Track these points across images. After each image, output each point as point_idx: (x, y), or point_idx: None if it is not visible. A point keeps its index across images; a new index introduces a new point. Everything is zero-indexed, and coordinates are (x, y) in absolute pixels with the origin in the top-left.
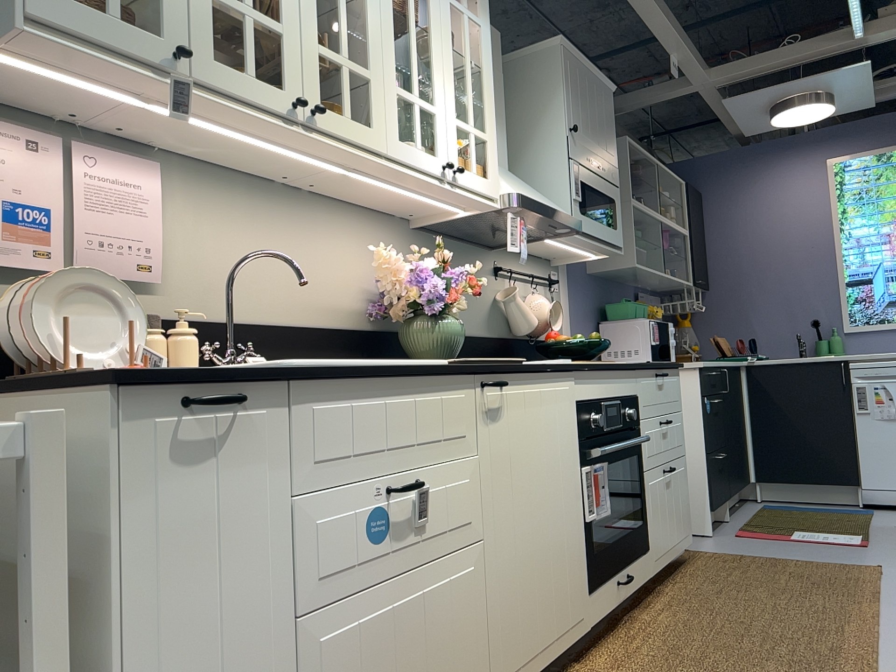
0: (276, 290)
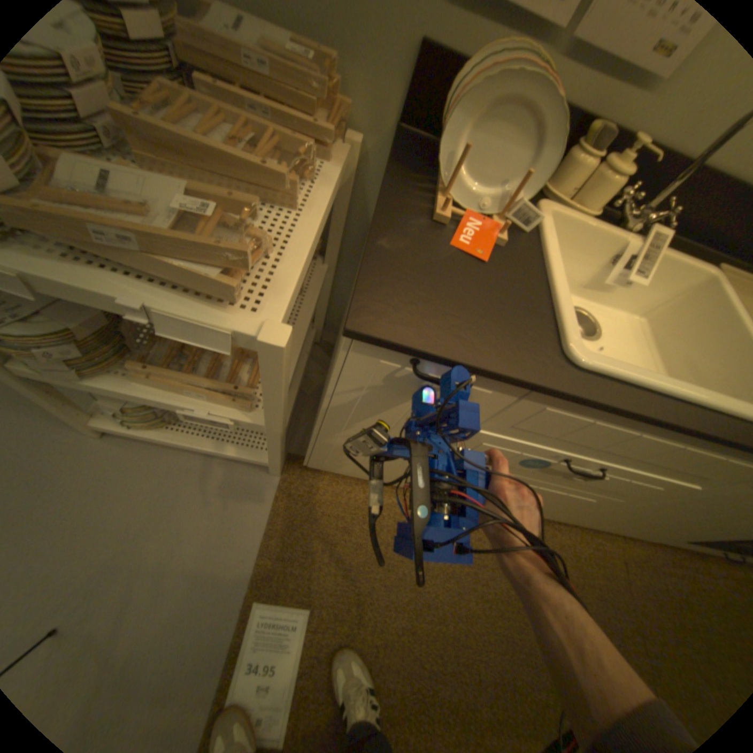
0: None
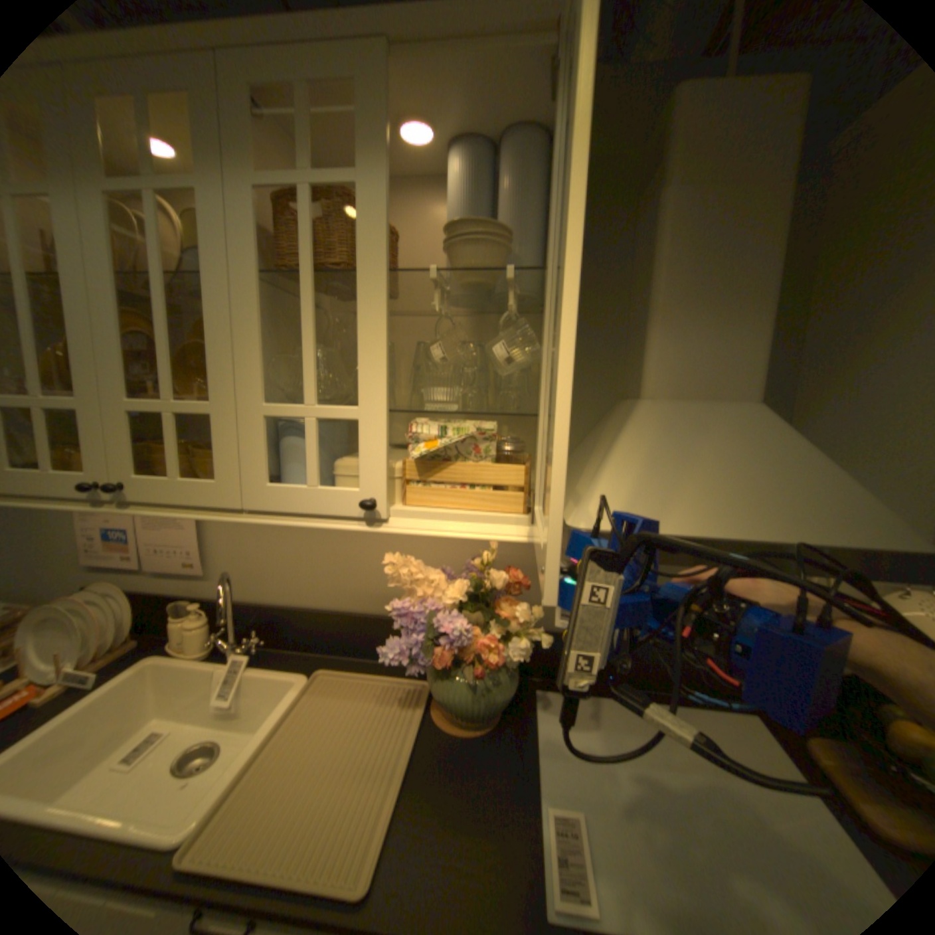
0: (317, 577)
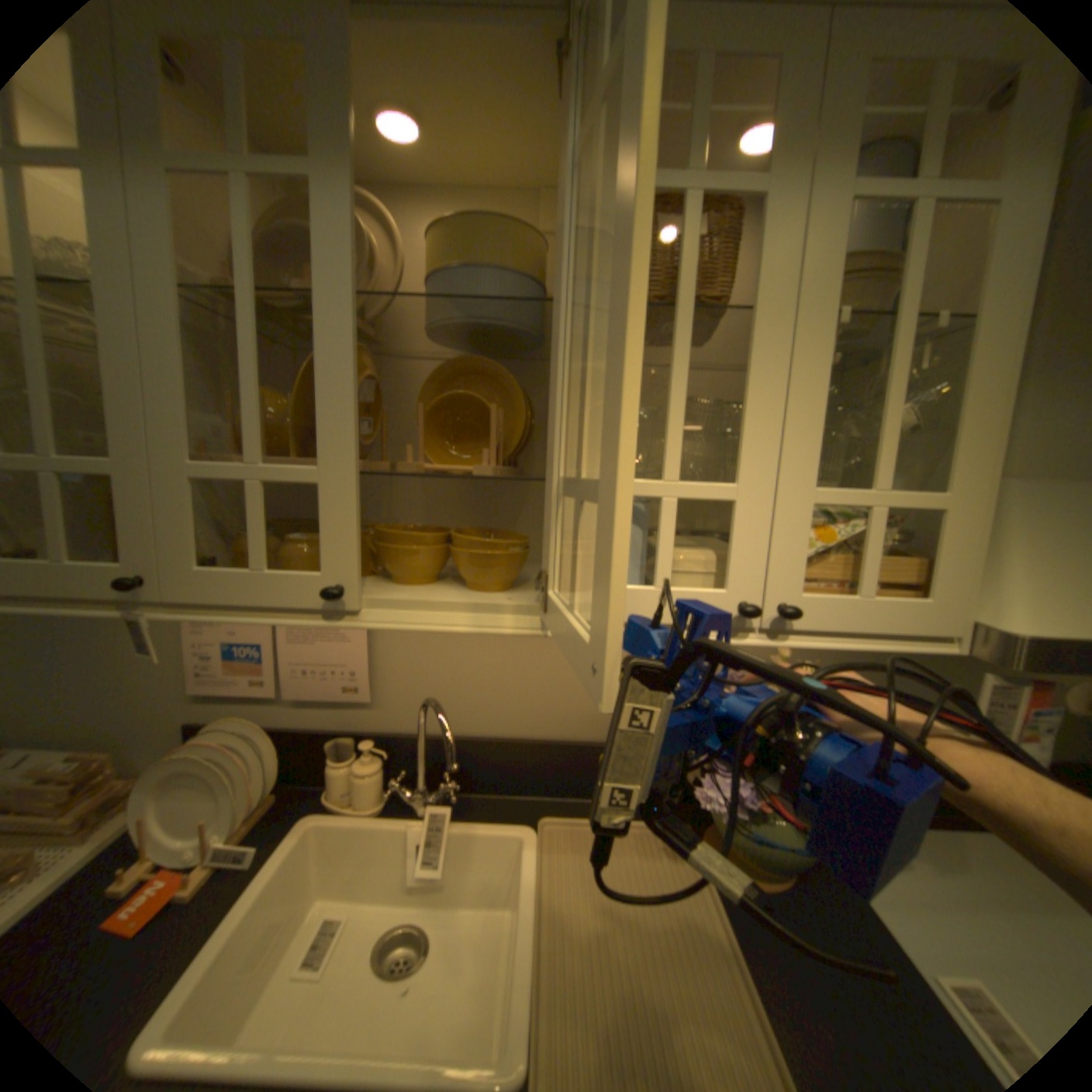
0: (527, 699)
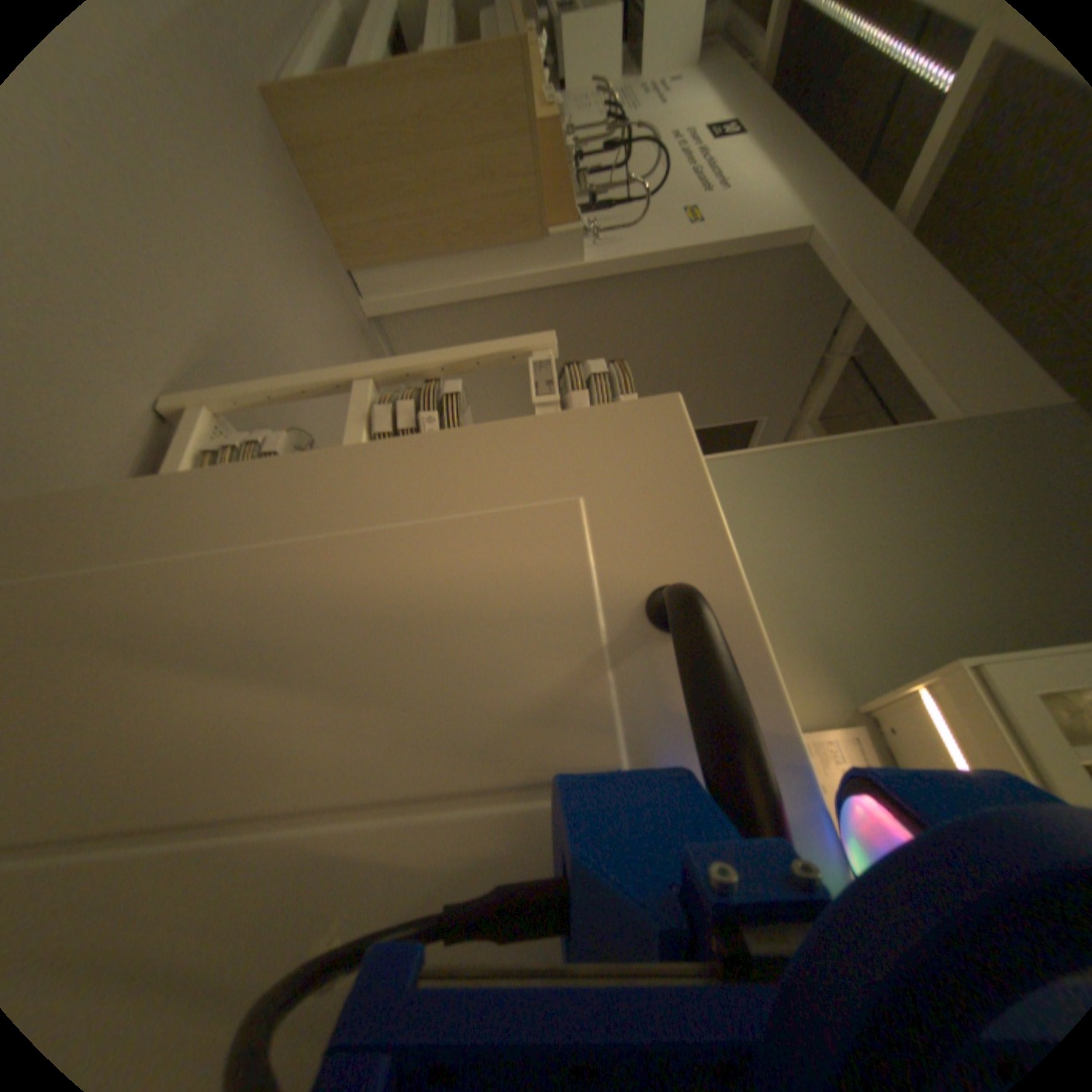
0: None
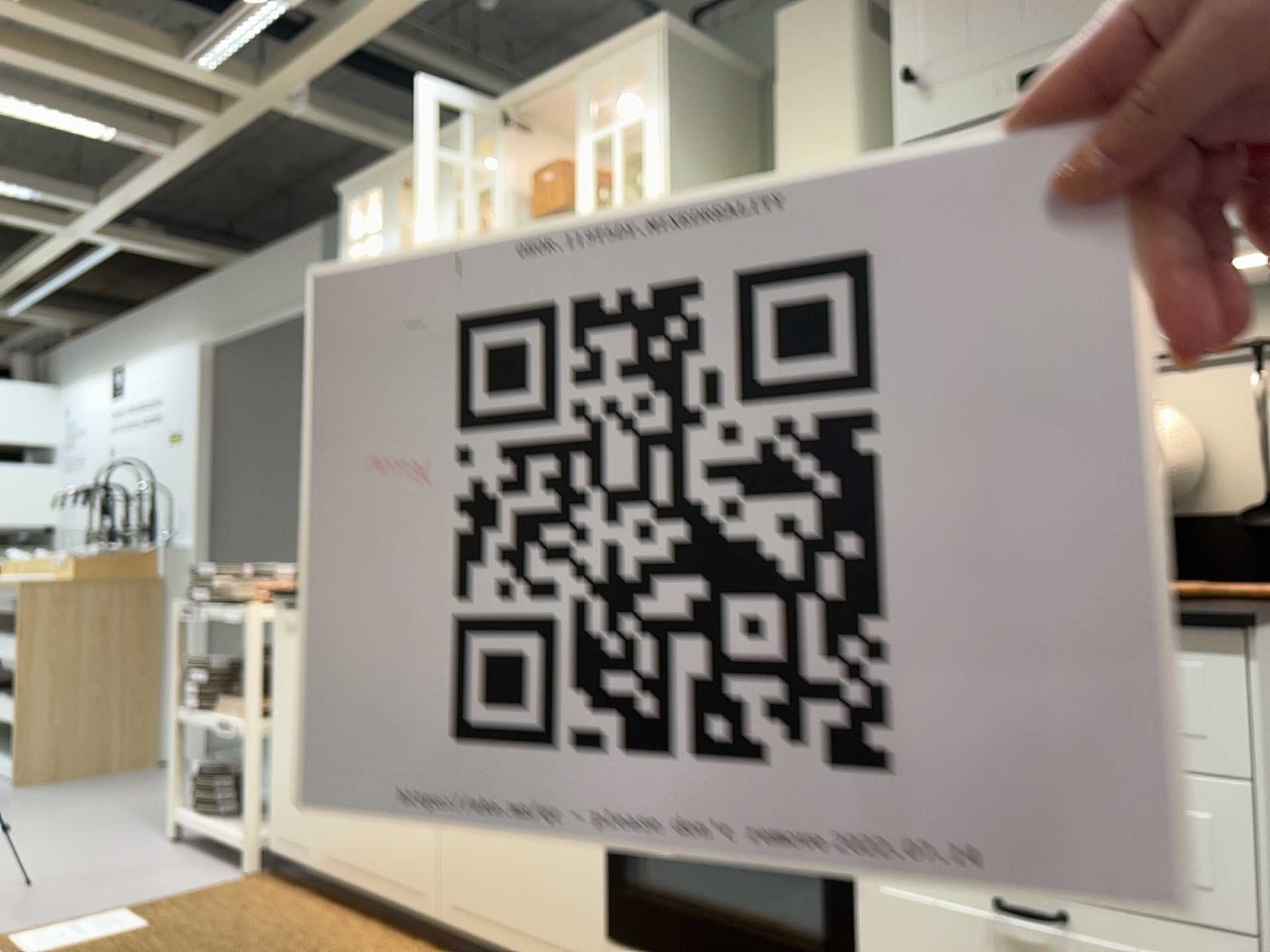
0: None
